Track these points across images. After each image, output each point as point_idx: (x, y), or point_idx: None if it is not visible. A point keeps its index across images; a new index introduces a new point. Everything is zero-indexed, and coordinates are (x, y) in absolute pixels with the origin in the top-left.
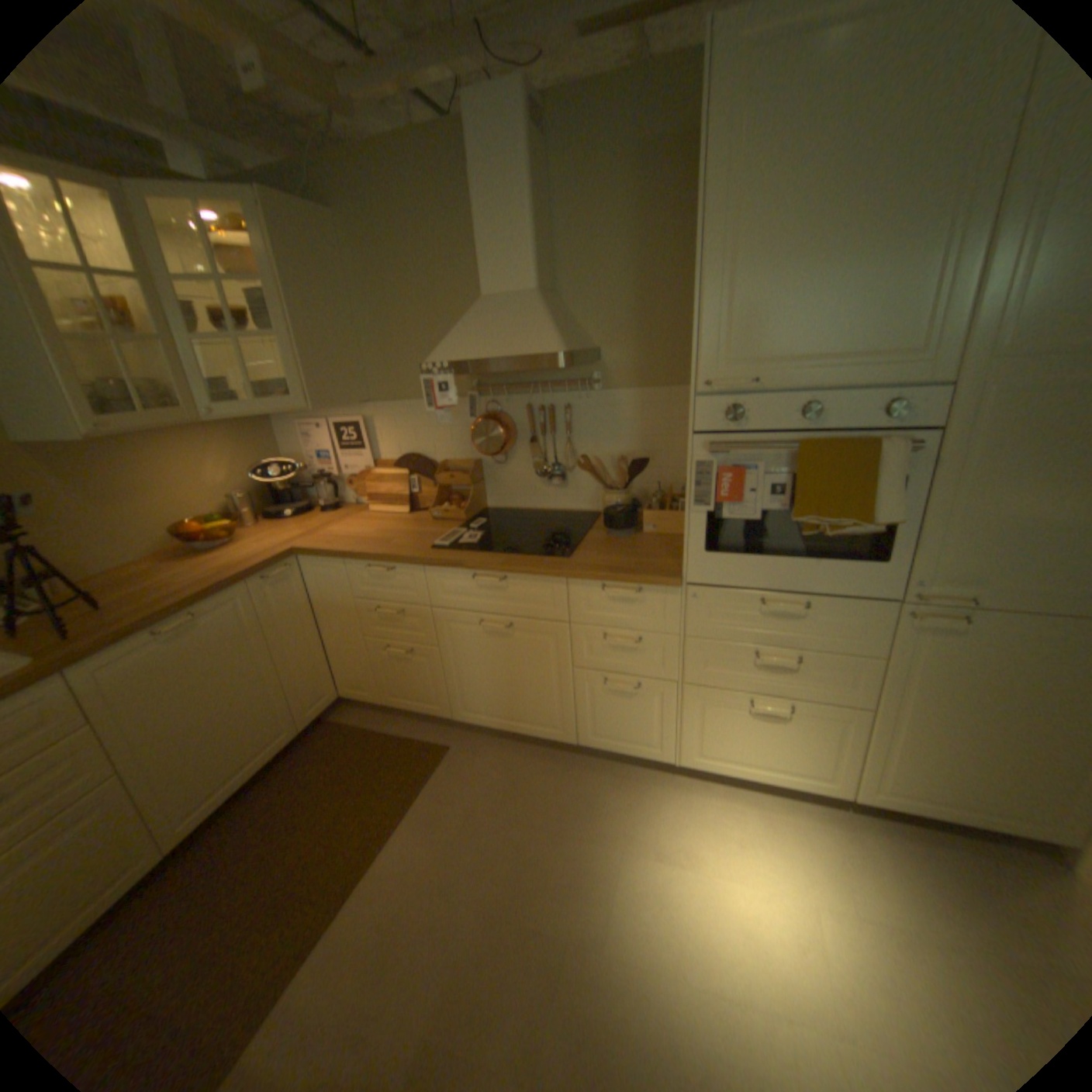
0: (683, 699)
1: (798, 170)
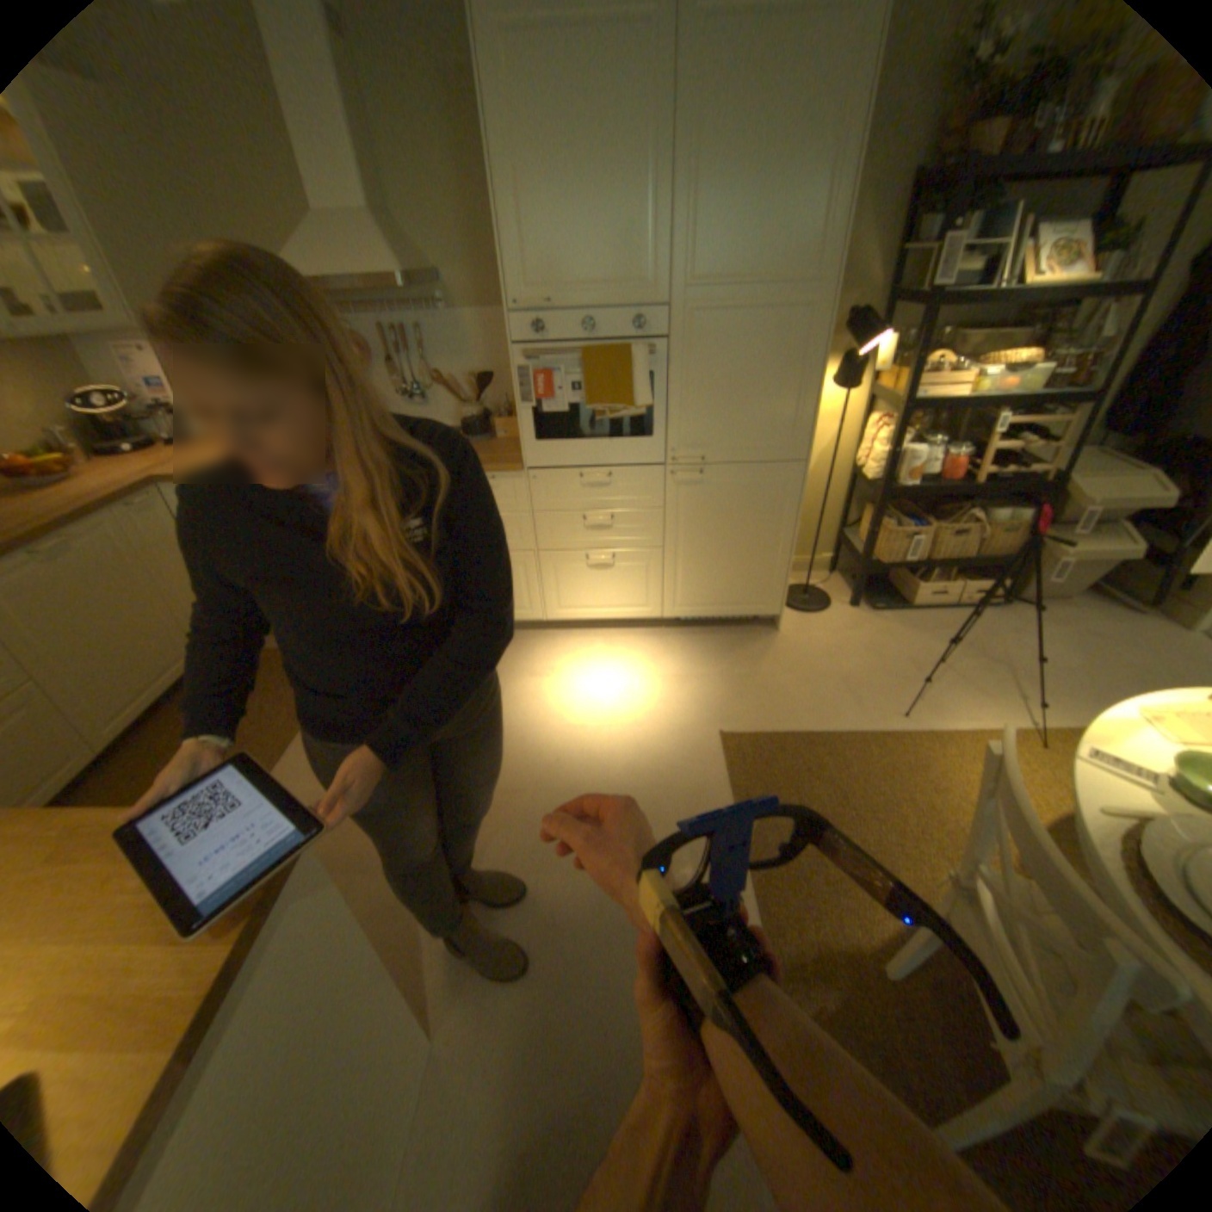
0: (539, 565)
1: (547, 138)
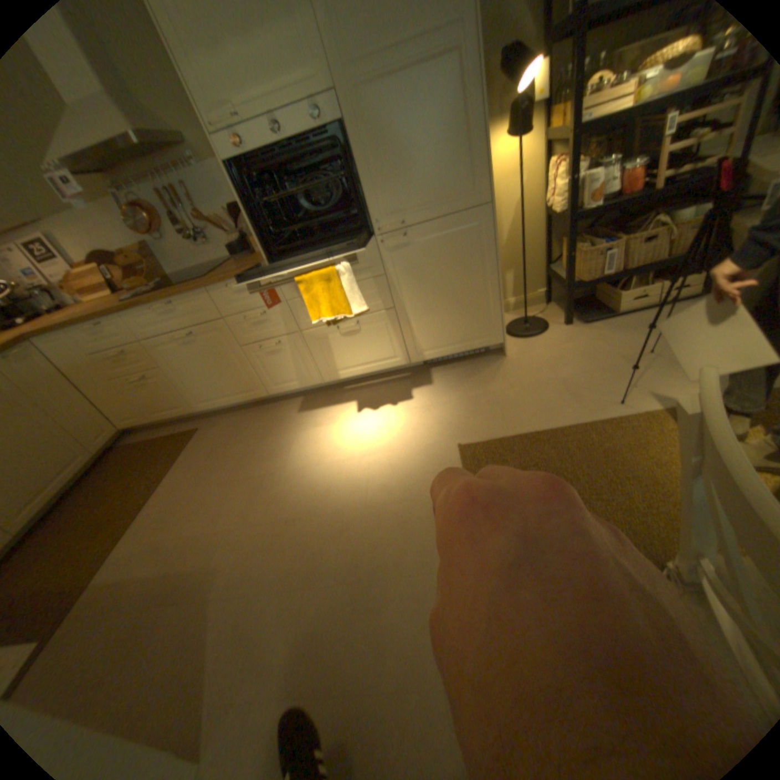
0: (306, 340)
1: None
